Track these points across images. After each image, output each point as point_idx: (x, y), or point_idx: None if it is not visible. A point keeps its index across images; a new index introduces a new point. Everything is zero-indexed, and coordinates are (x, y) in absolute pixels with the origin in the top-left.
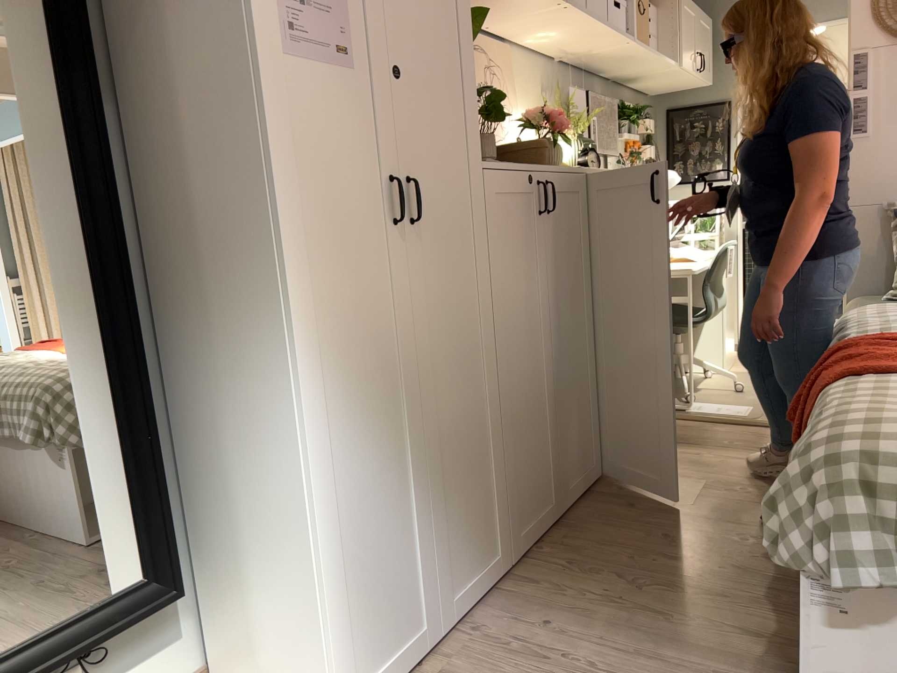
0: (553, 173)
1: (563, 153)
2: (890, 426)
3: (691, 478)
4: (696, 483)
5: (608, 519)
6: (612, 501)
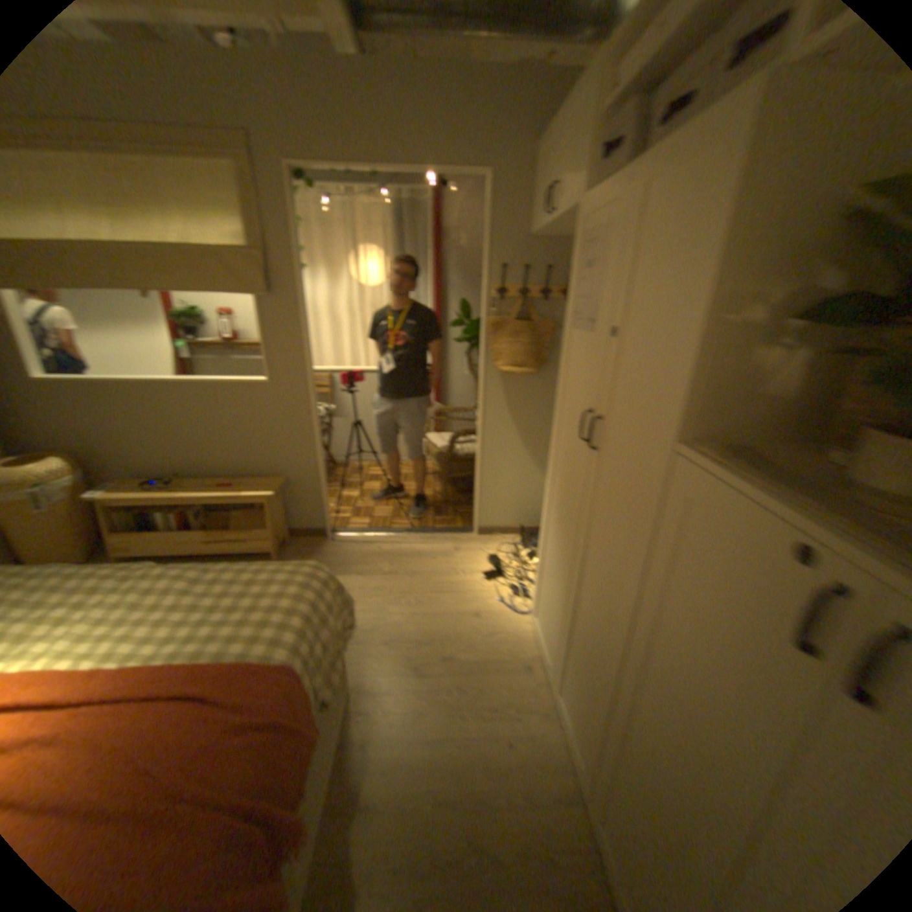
0: None
1: None
2: (284, 575)
3: None
4: None
5: None
6: None
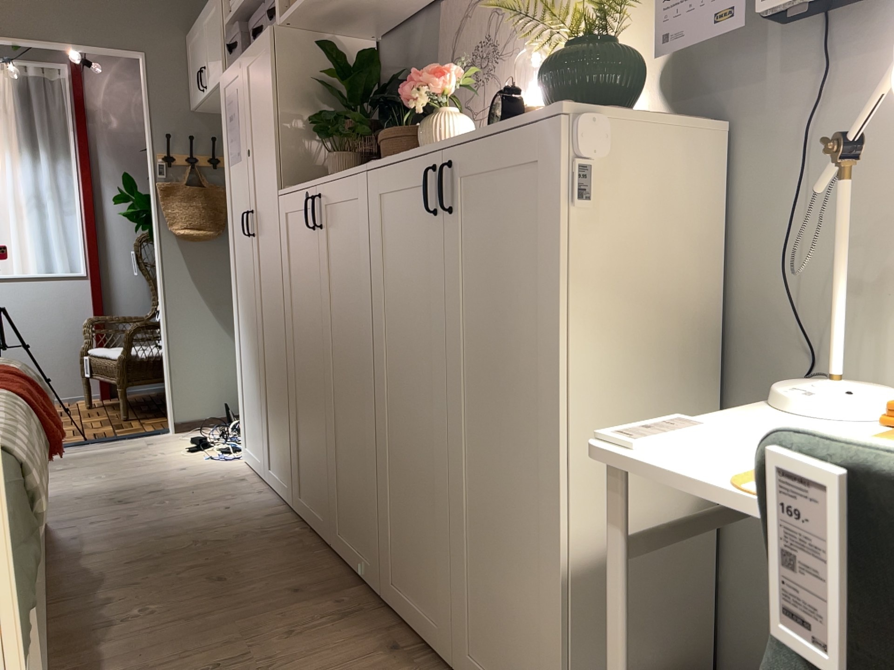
0: (324, 185)
1: (433, 130)
2: None
3: (282, 668)
4: (267, 663)
5: (293, 572)
6: (322, 589)
